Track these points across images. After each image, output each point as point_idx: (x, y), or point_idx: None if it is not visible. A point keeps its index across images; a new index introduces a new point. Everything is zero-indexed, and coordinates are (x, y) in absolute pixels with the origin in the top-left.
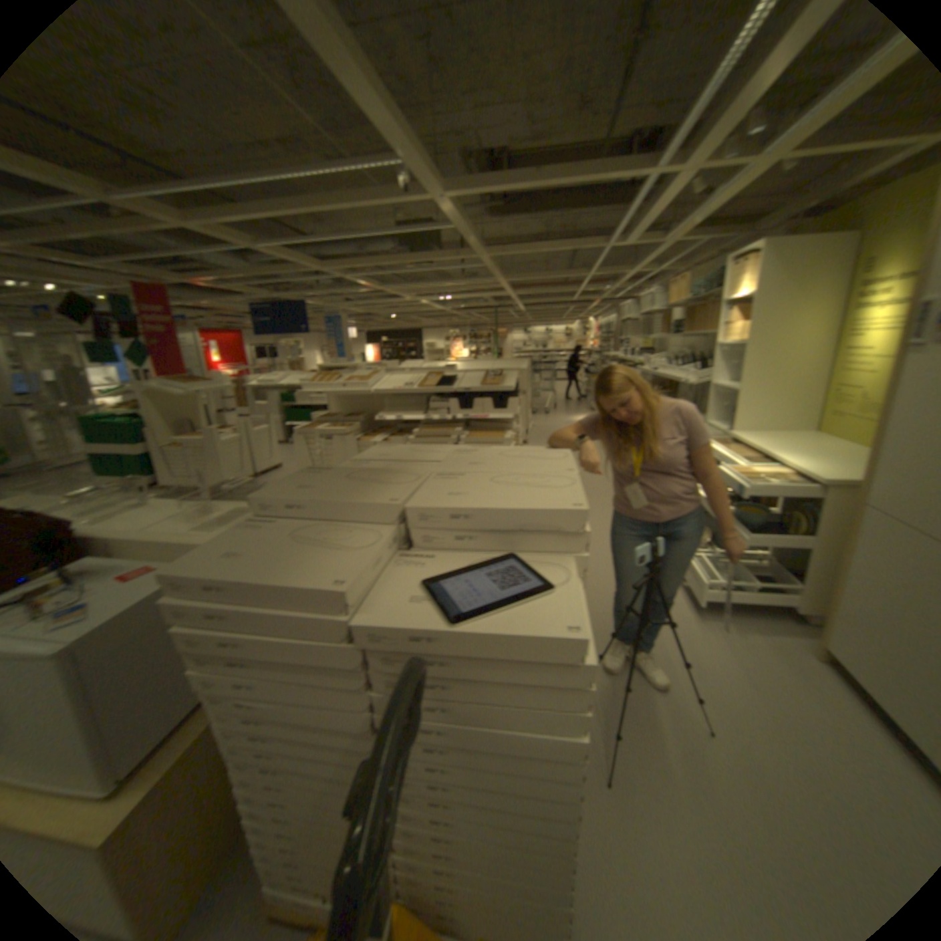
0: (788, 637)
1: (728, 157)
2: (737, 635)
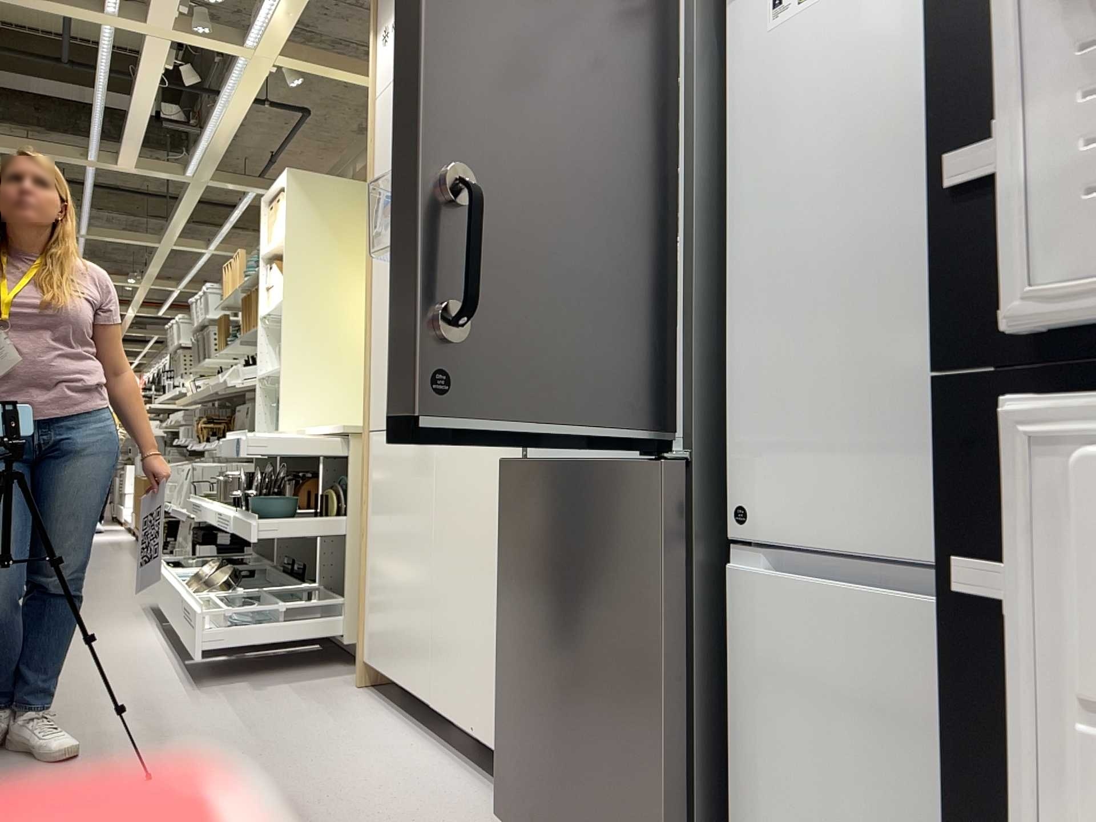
0: (327, 677)
1: (210, 37)
2: (250, 689)
